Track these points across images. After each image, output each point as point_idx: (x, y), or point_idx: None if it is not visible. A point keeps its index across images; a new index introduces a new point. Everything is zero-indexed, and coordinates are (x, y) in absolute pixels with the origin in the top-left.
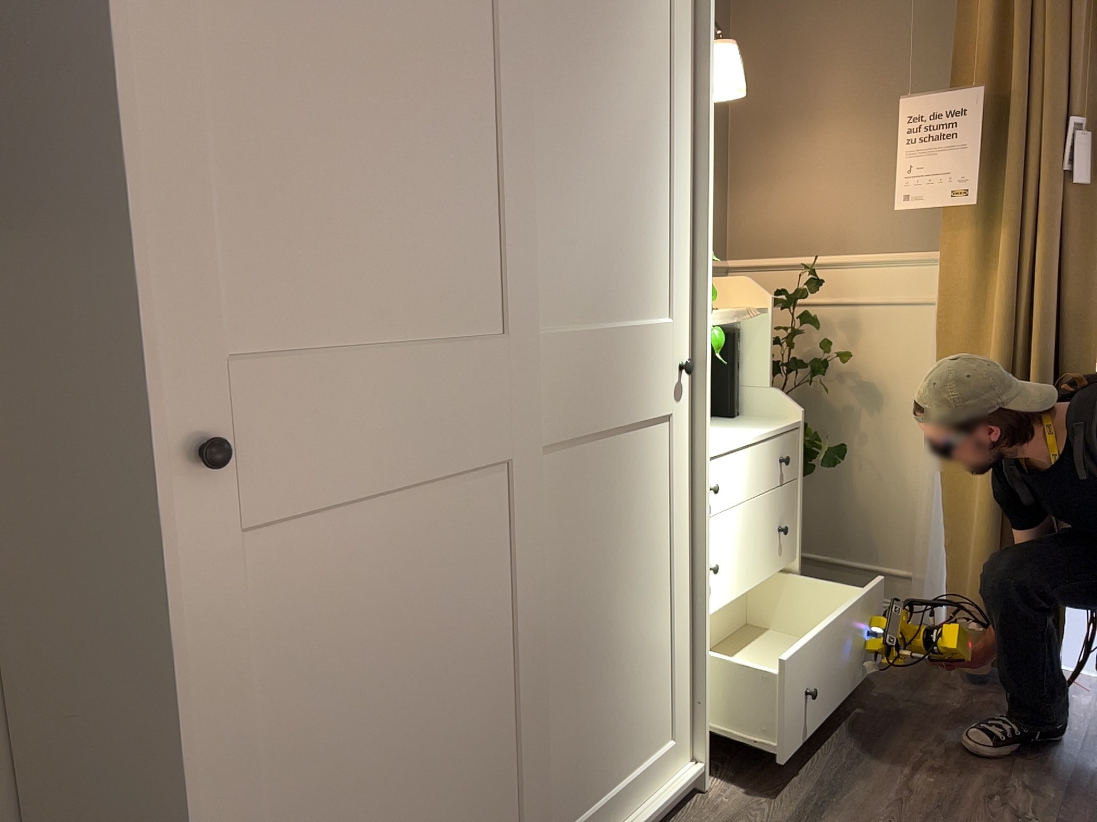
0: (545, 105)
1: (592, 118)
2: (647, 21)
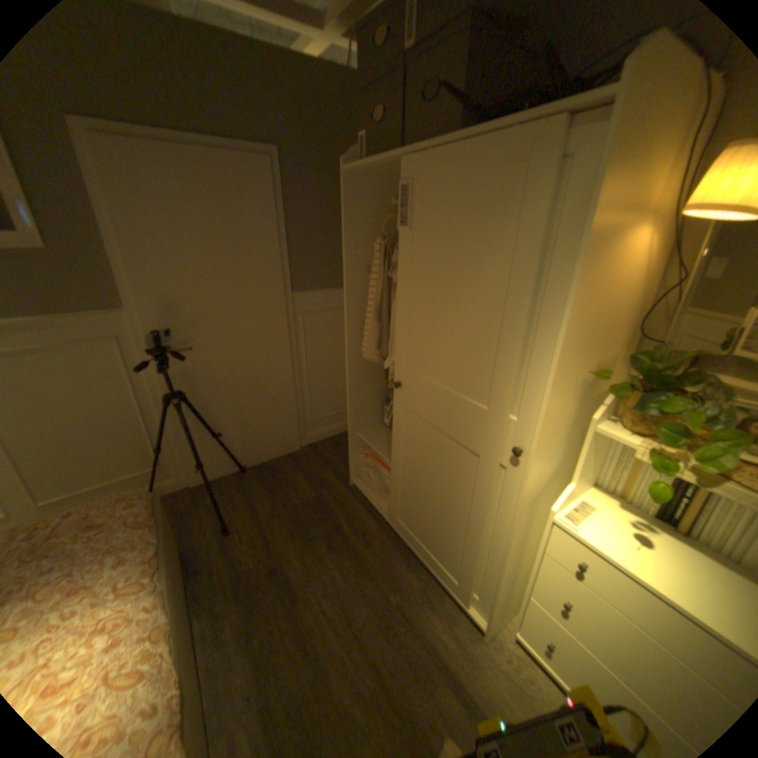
0: (442, 289)
1: (469, 294)
2: (527, 231)
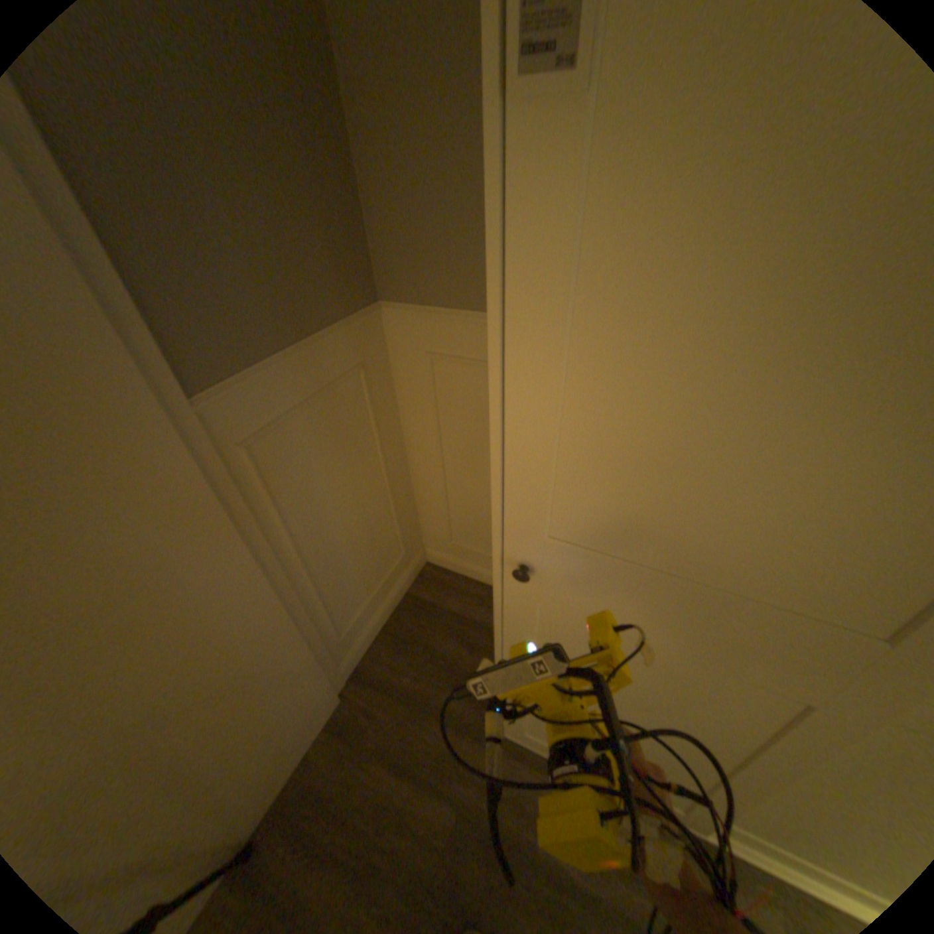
0: None
1: None
2: None
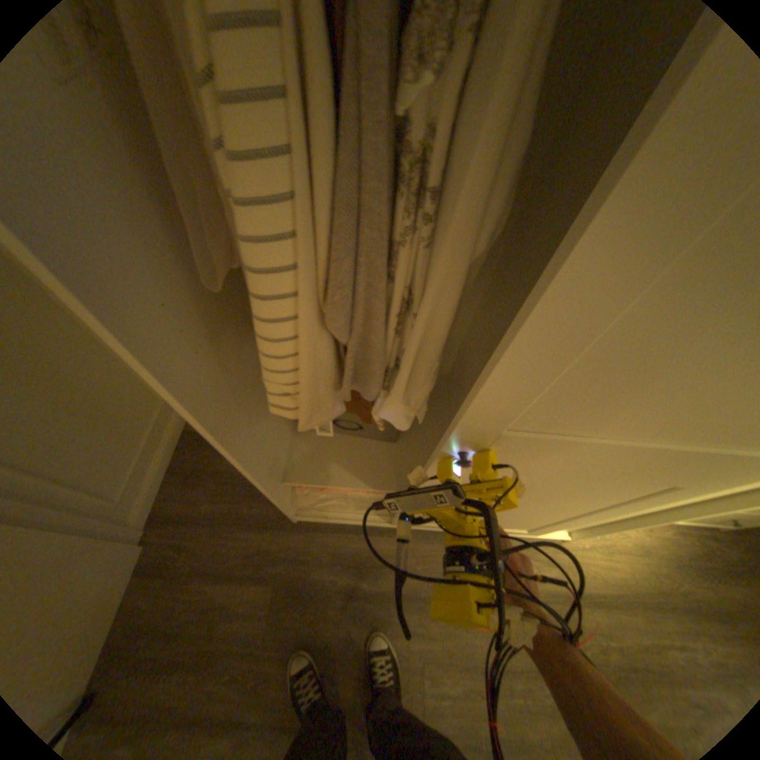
0: None
1: None
2: None
